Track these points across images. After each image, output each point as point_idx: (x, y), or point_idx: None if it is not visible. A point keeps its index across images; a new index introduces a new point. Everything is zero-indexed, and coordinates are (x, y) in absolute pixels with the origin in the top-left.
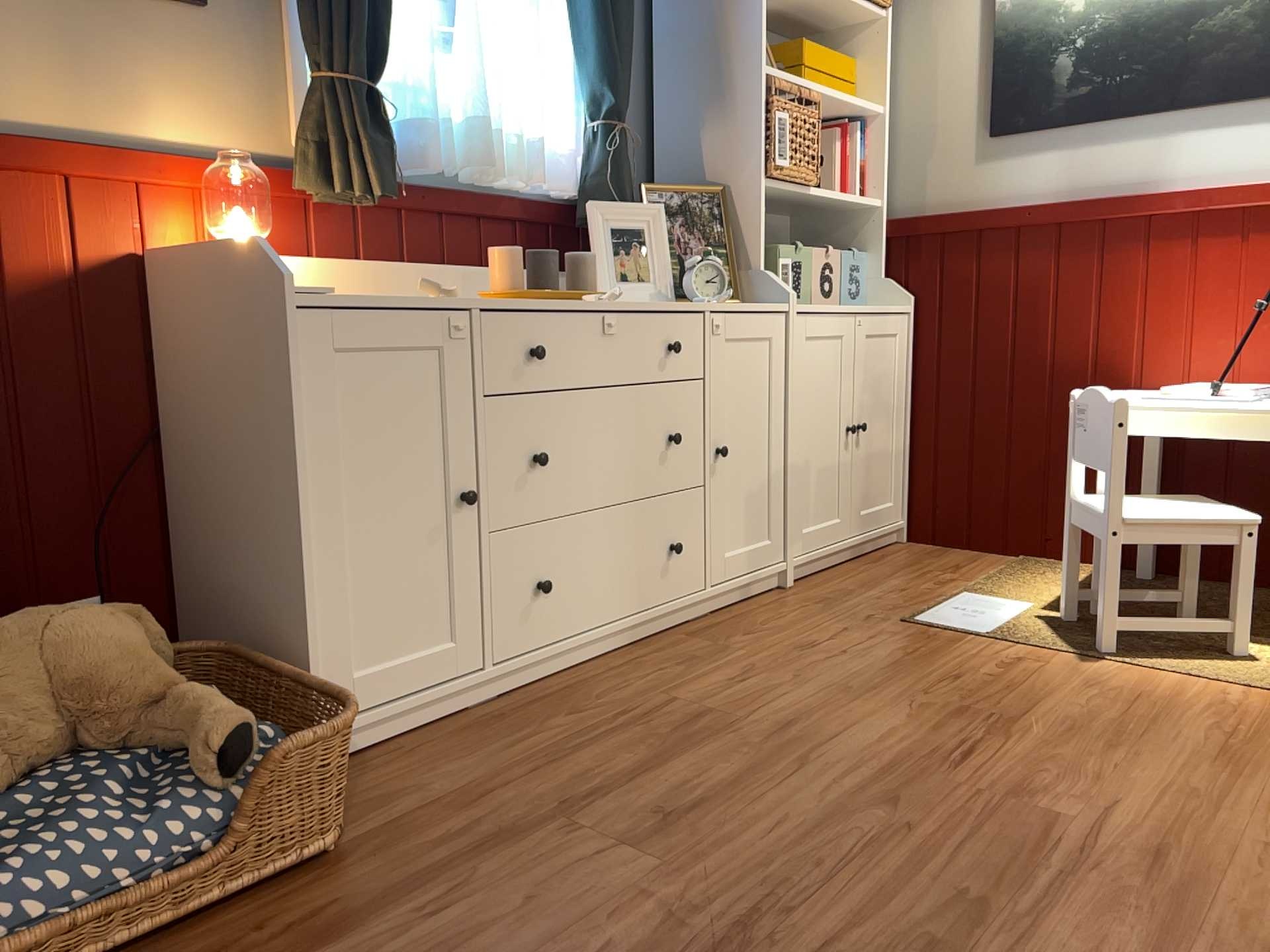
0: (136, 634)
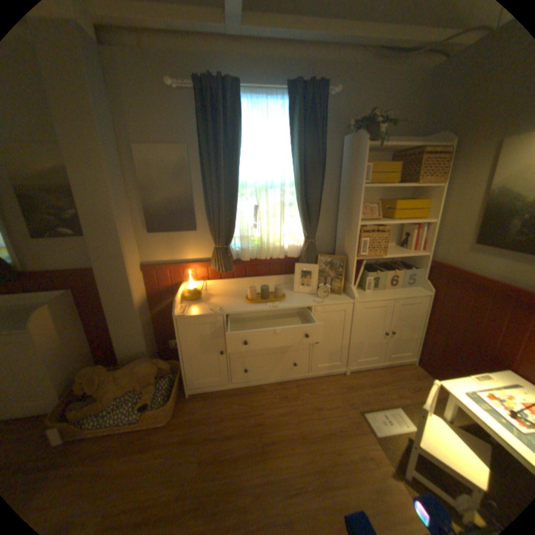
0: (150, 371)
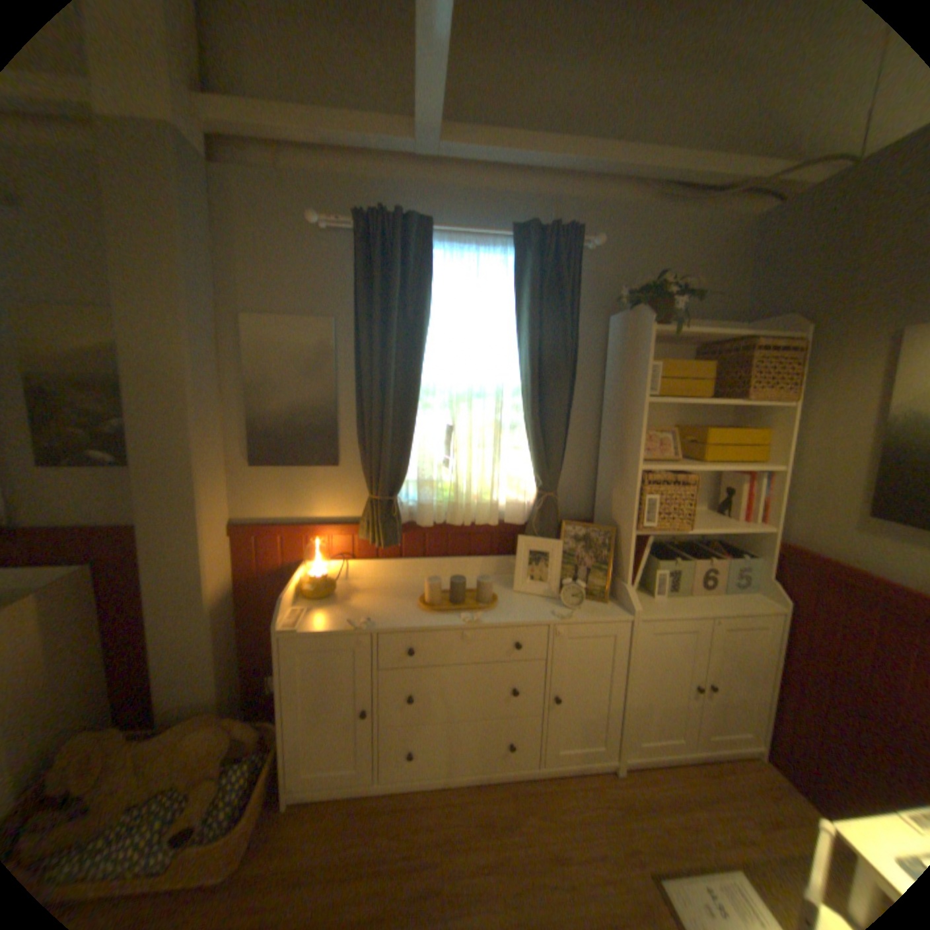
0: (213, 747)
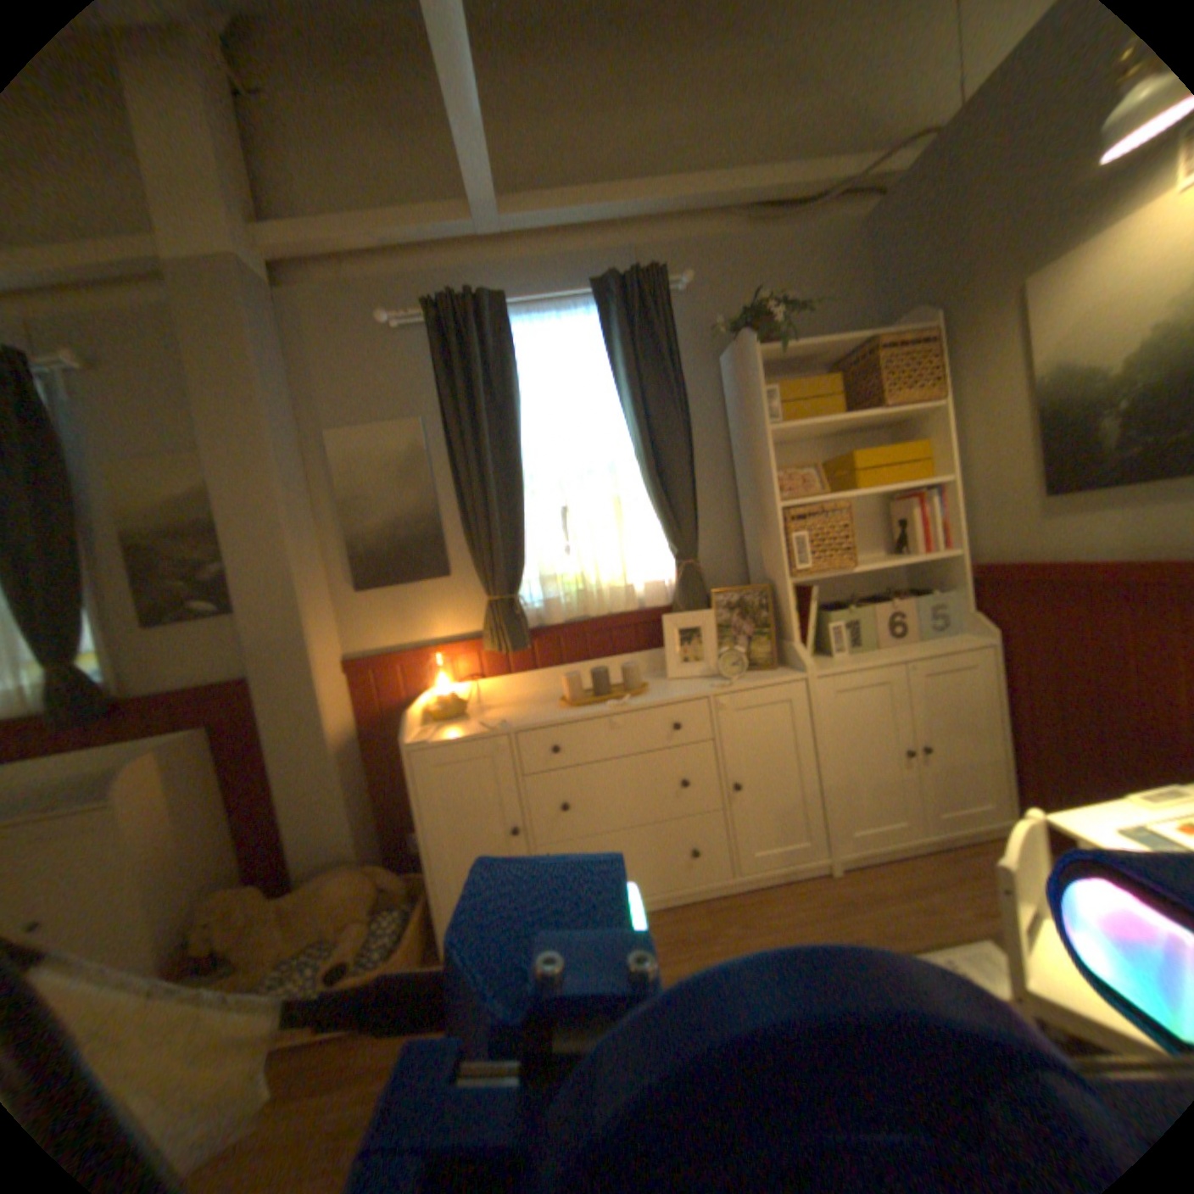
0: (356, 890)
